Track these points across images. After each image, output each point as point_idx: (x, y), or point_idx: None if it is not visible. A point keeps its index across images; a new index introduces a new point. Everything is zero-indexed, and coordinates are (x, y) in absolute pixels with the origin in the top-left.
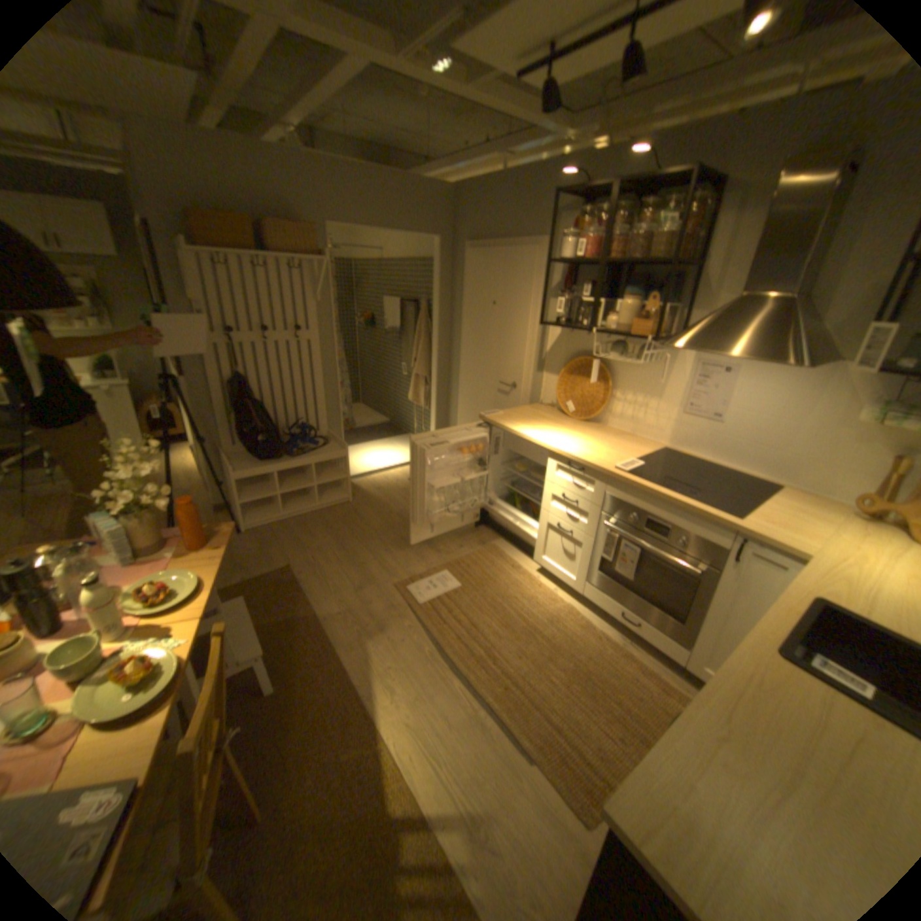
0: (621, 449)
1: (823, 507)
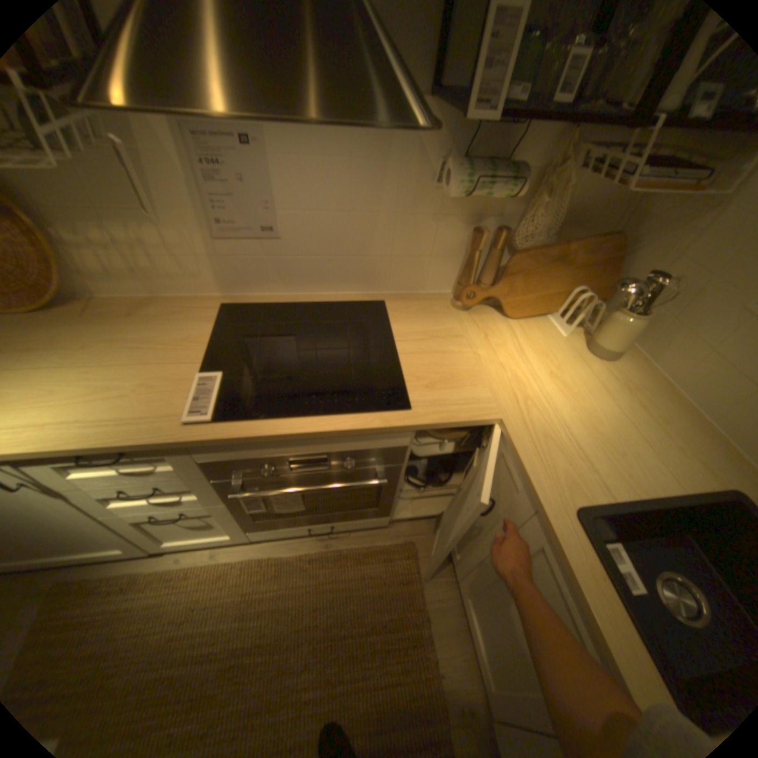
0: (159, 353)
1: (429, 312)
